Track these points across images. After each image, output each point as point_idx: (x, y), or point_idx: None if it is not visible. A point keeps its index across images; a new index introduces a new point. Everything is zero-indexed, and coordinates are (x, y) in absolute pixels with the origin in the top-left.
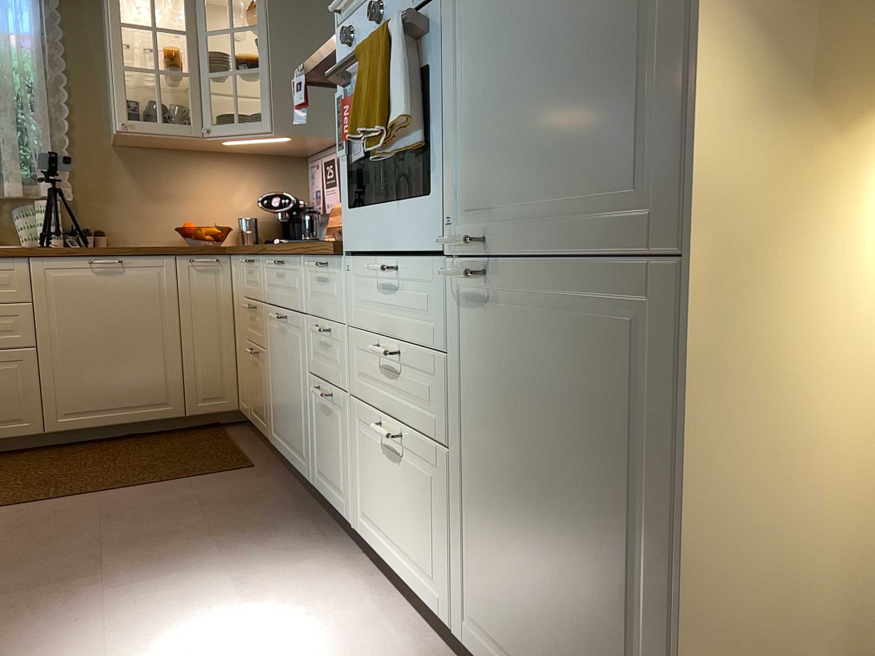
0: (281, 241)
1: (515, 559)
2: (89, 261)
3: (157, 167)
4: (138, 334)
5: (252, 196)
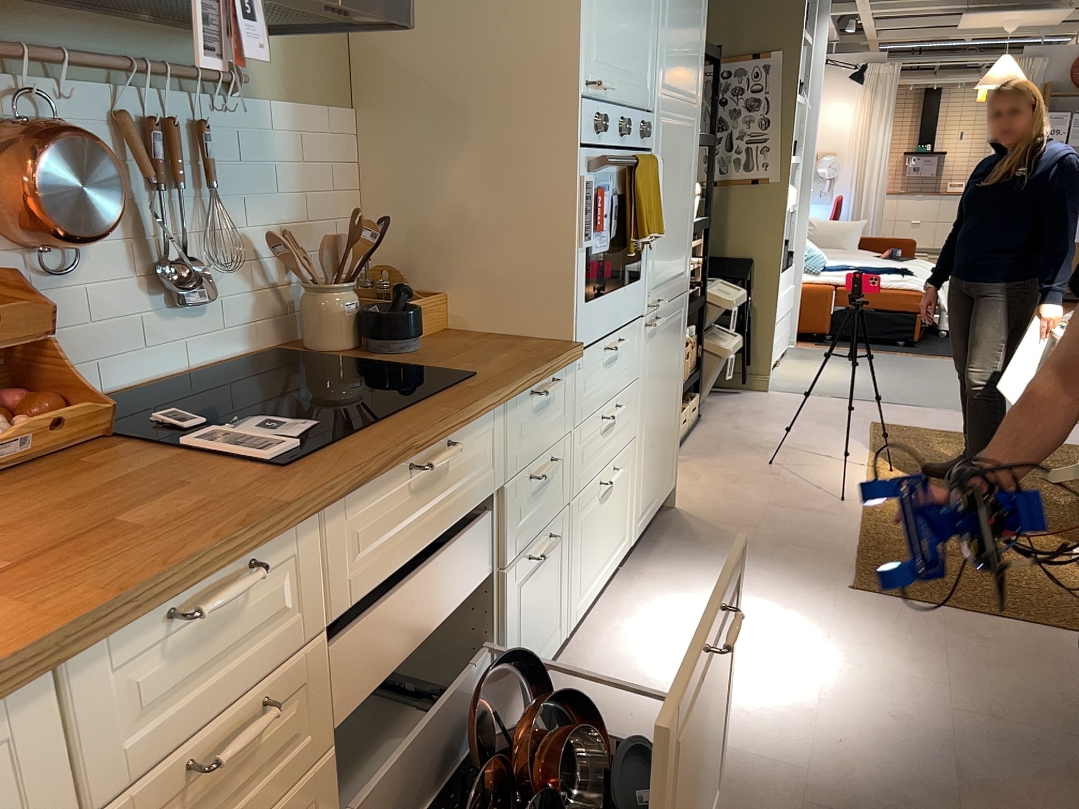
0: None
1: (653, 450)
2: None
3: None
4: None
5: None
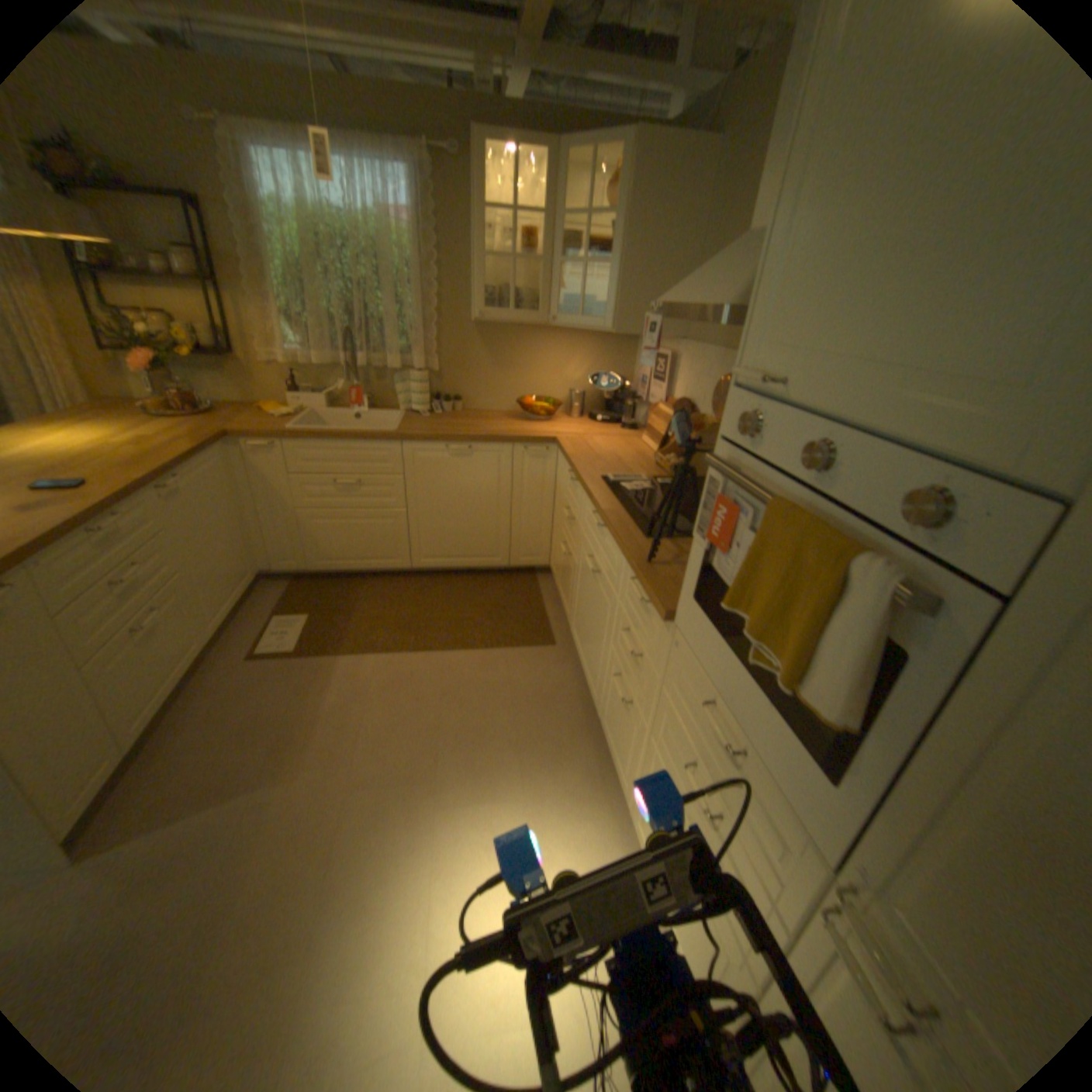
0: (603, 422)
1: None
2: (446, 447)
3: (506, 341)
4: (480, 506)
5: (584, 370)
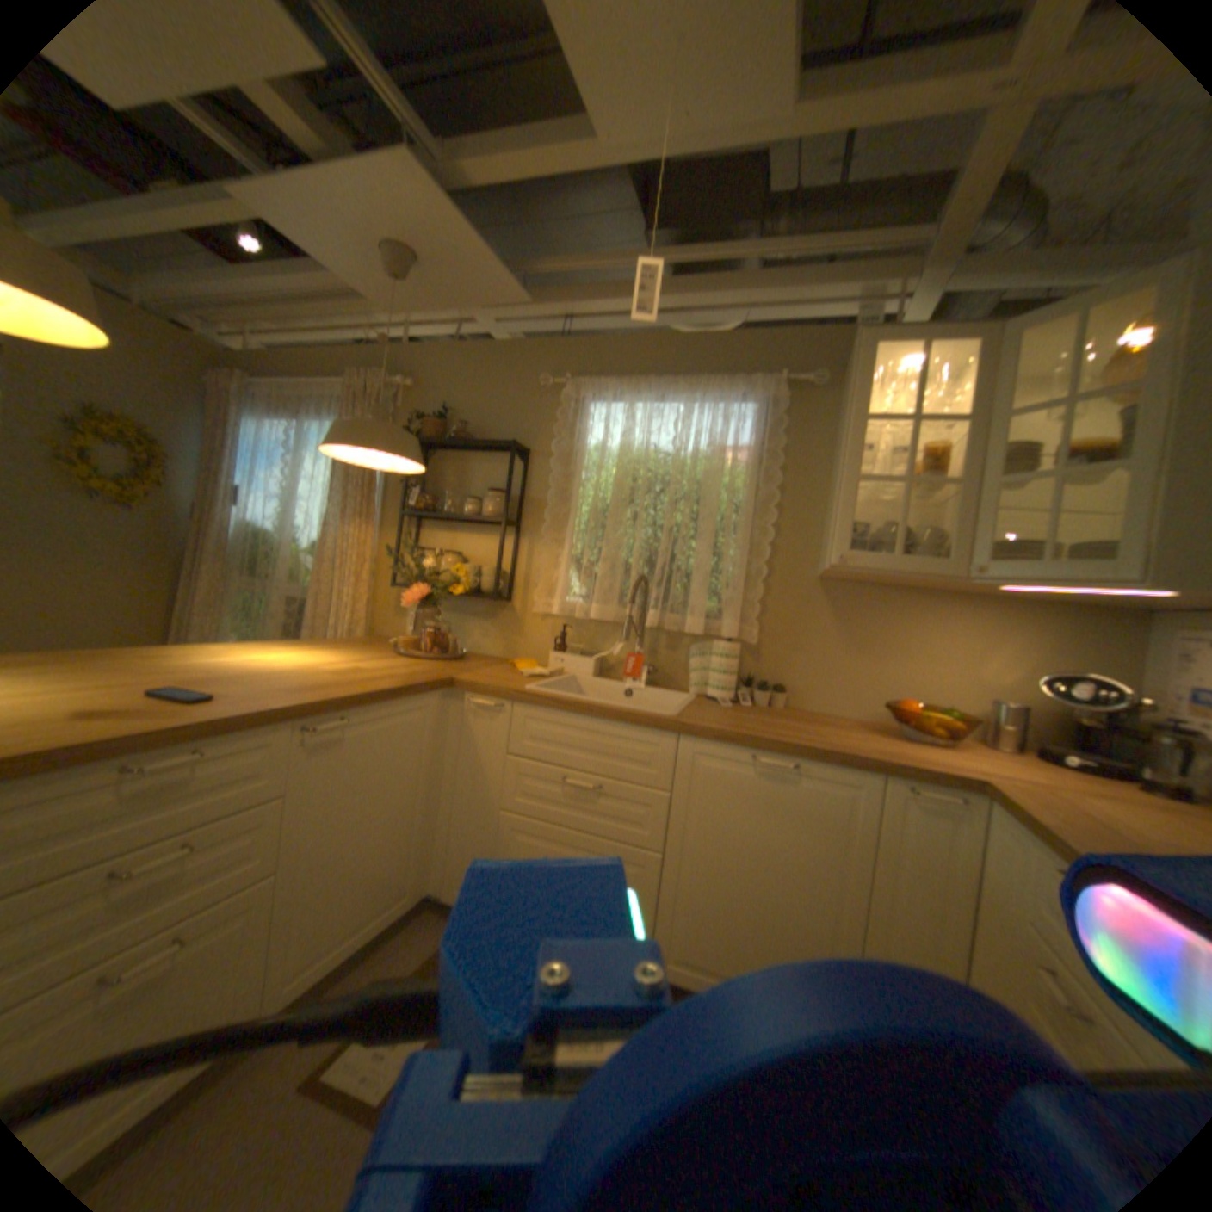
0: (1088, 768)
1: None
2: (756, 756)
3: (874, 610)
4: (804, 885)
5: (1024, 669)
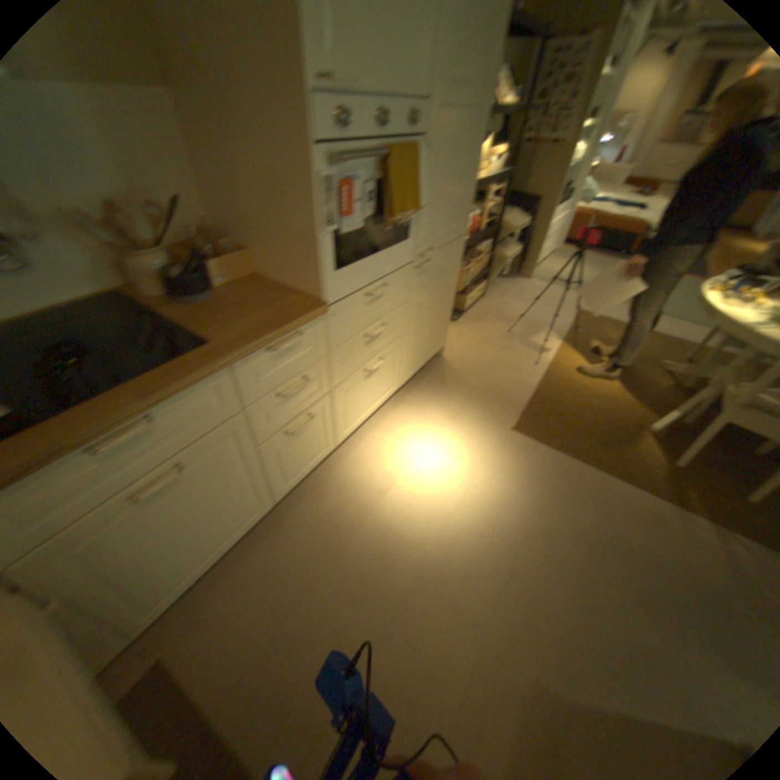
0: None
1: (423, 336)
2: None
3: None
4: None
5: None
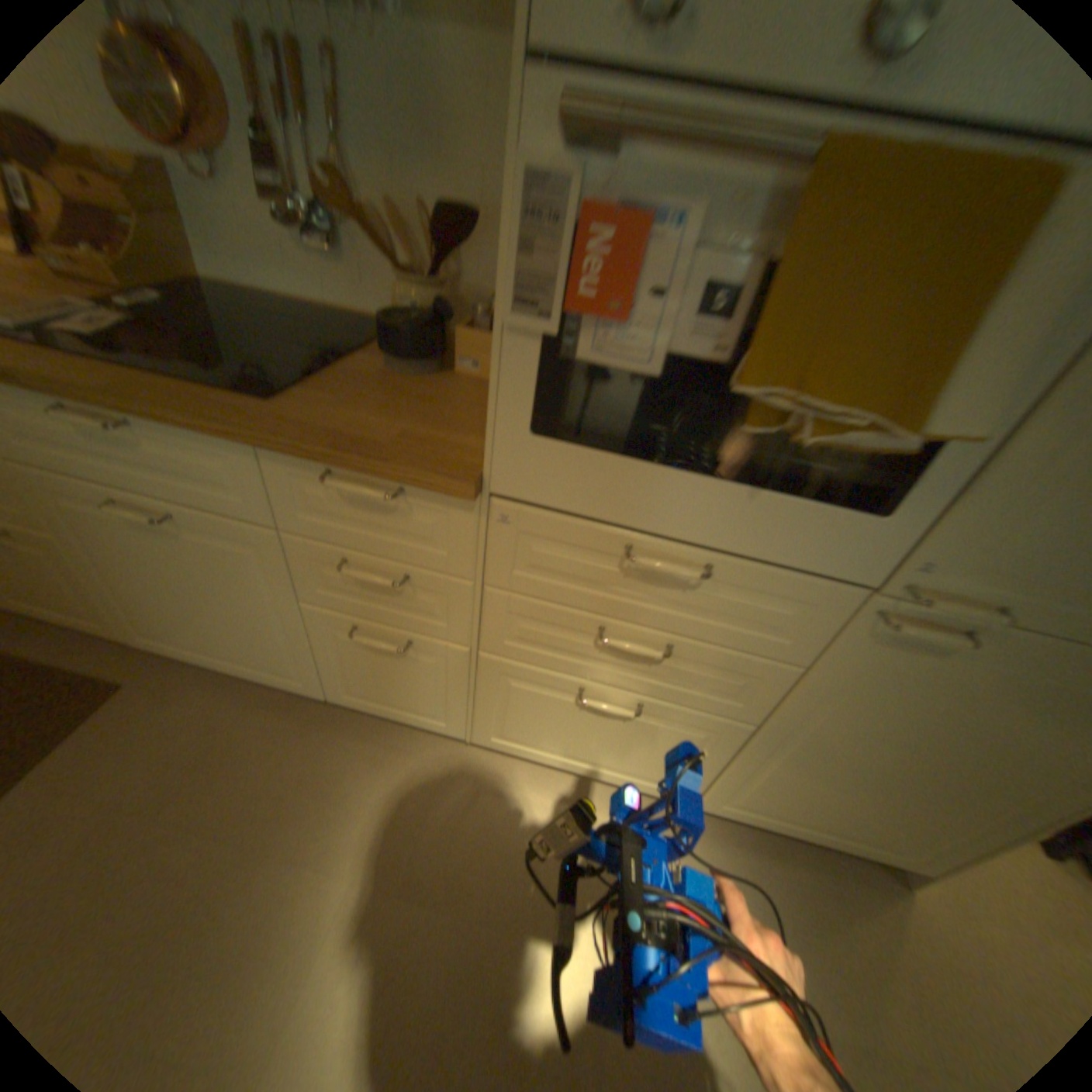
0: None
1: (838, 786)
2: None
3: None
4: None
5: None
